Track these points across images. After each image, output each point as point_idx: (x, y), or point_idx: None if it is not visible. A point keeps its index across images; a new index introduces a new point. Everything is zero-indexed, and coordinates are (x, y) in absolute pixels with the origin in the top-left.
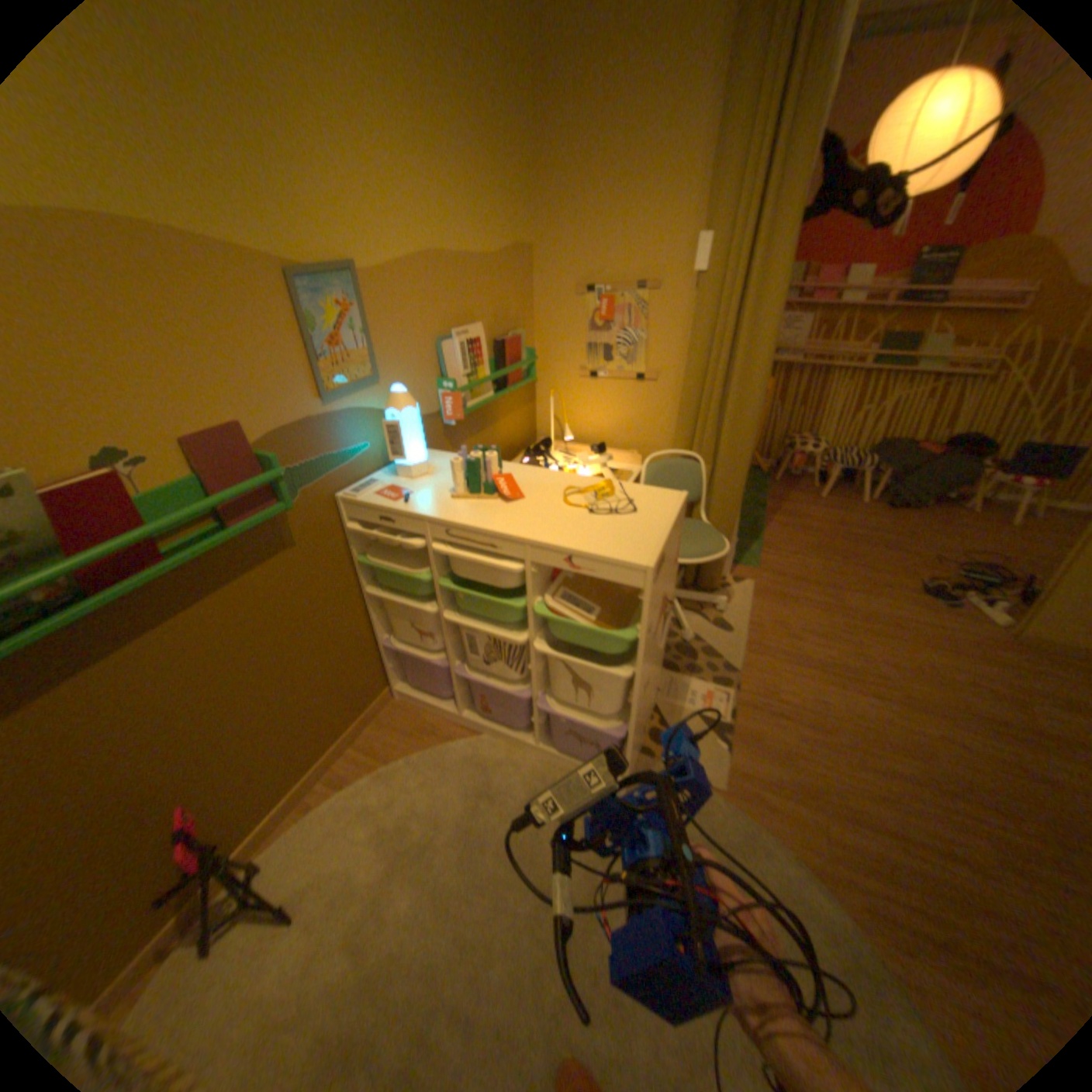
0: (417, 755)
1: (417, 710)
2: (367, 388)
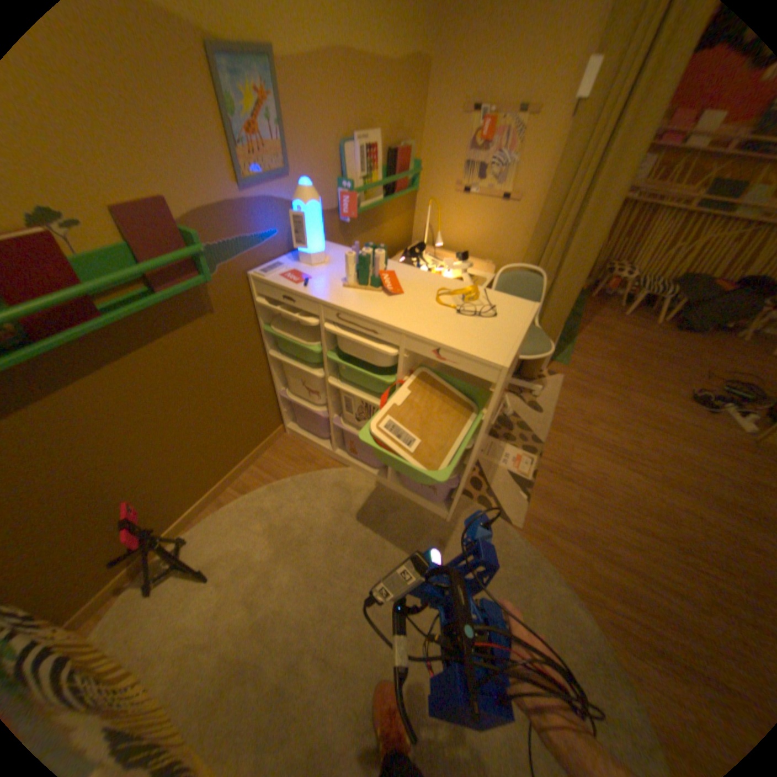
0: (300, 475)
1: (302, 442)
2: (278, 179)
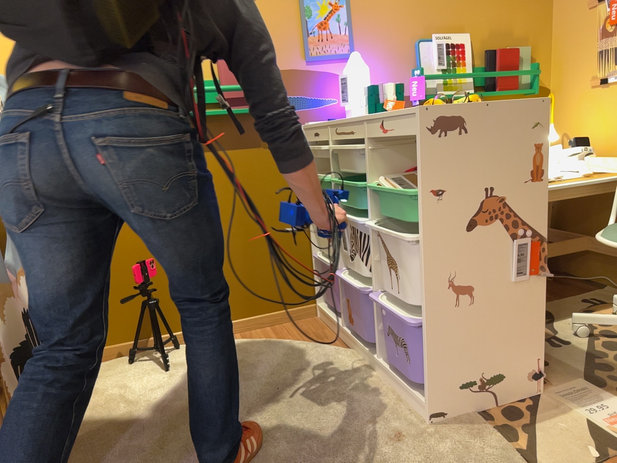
0: (299, 342)
1: (324, 324)
2: (342, 61)
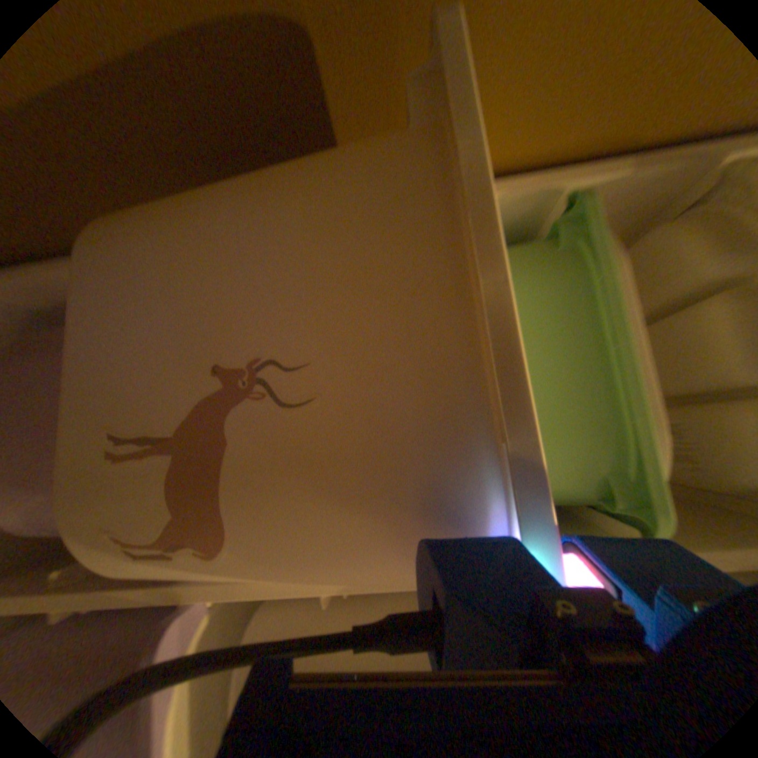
0: None
1: None
2: None
